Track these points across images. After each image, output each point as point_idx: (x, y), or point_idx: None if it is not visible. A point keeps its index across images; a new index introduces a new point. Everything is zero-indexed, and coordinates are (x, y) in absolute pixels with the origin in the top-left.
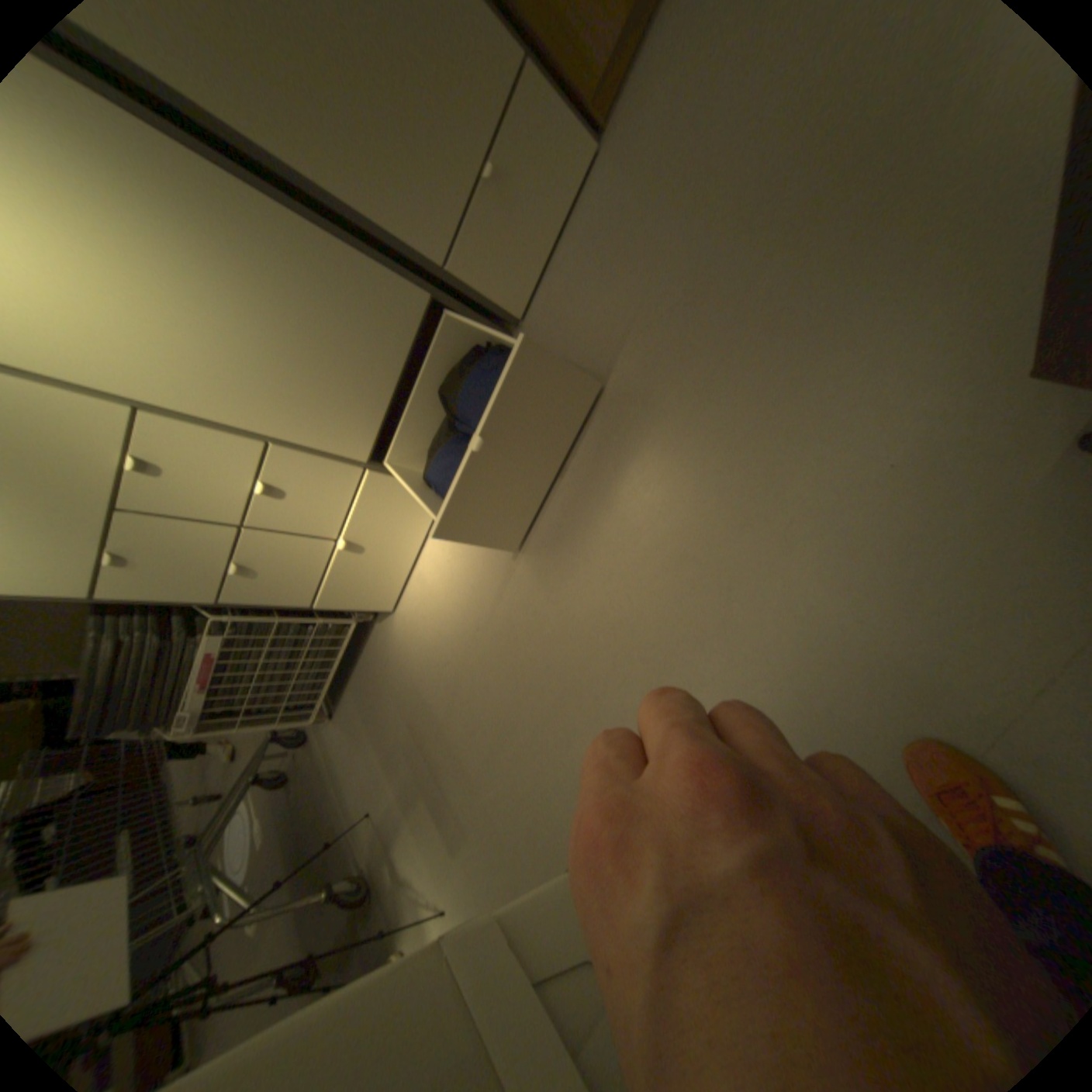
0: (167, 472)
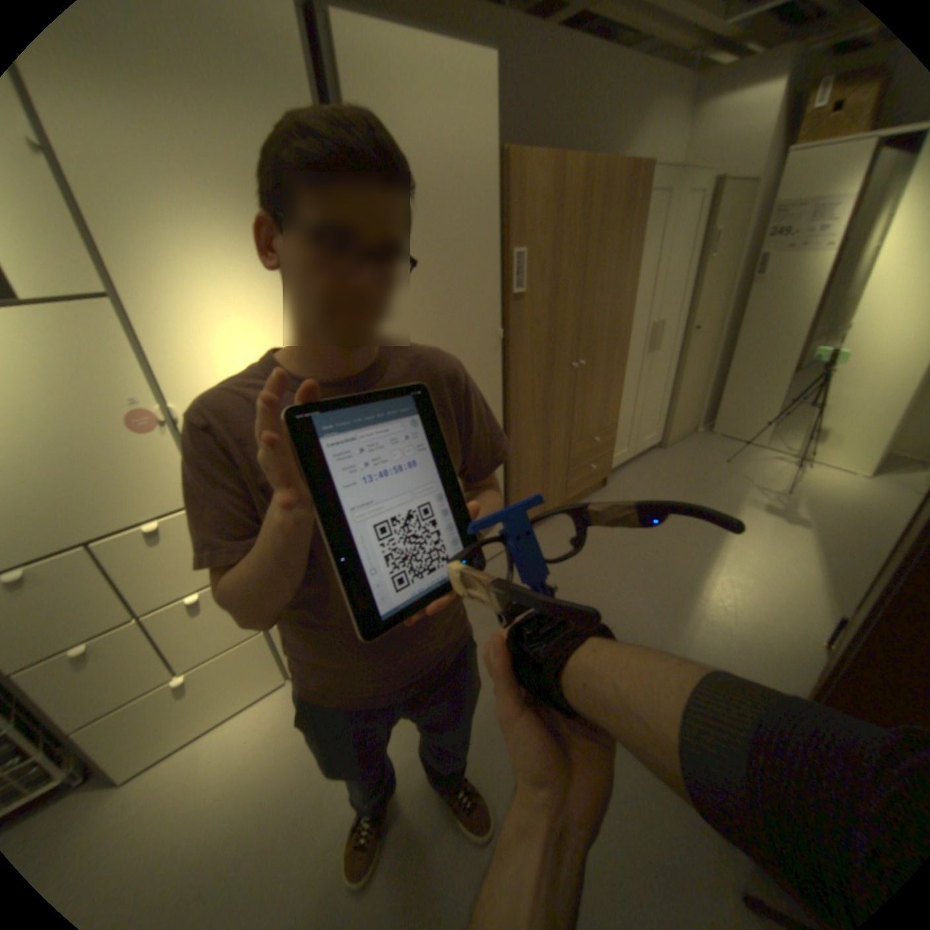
0: (158, 545)
